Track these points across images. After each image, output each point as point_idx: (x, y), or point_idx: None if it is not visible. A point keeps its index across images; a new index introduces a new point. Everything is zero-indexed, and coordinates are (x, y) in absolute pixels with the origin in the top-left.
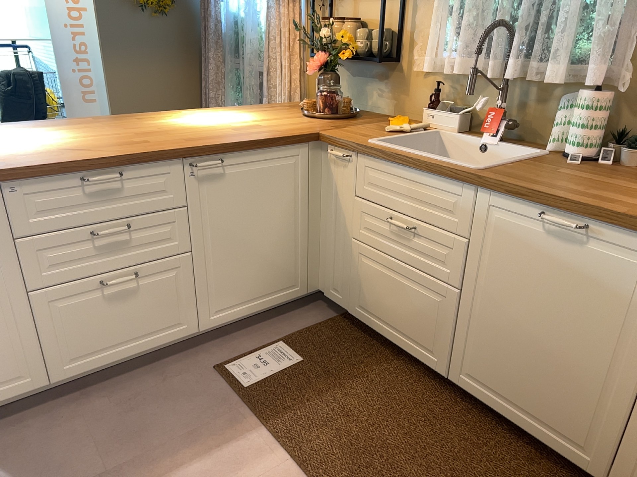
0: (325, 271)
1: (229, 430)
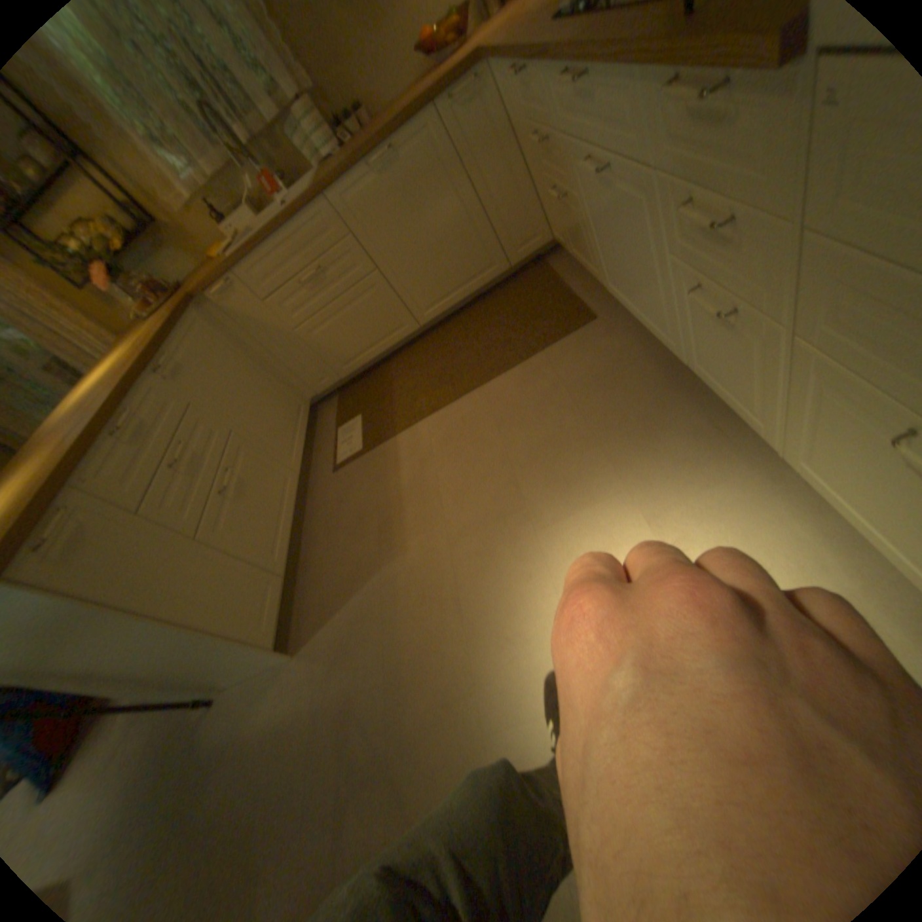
0: (302, 380)
1: (390, 454)
